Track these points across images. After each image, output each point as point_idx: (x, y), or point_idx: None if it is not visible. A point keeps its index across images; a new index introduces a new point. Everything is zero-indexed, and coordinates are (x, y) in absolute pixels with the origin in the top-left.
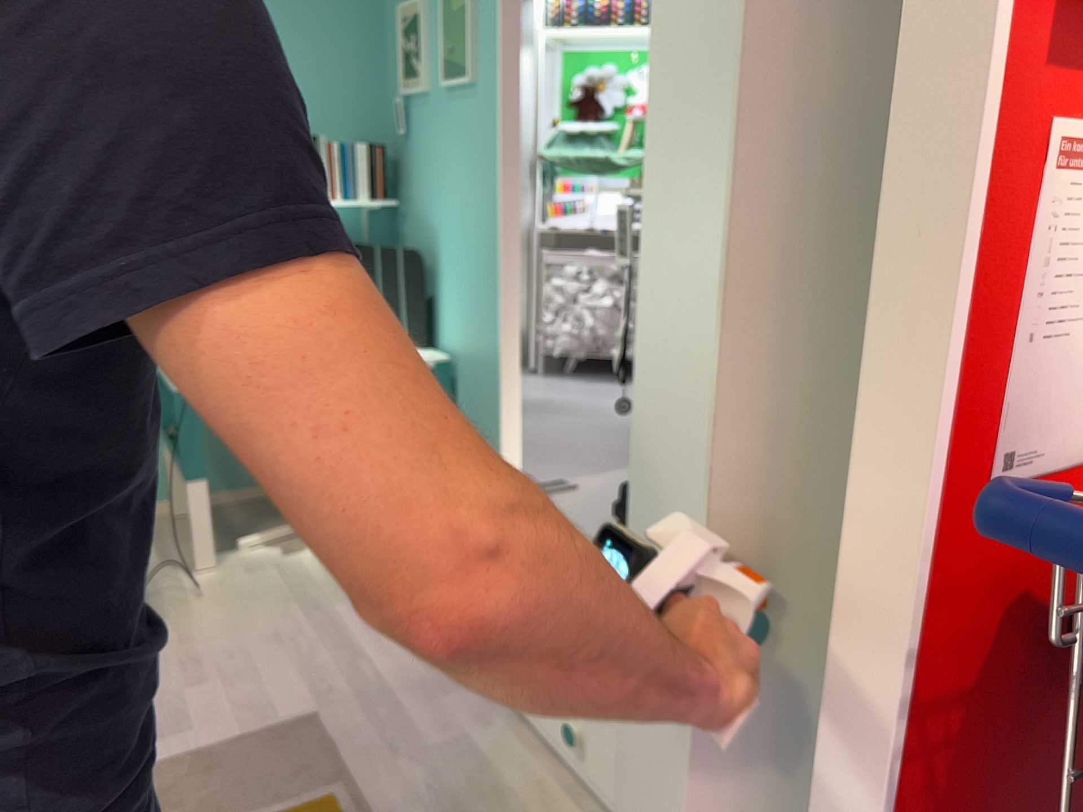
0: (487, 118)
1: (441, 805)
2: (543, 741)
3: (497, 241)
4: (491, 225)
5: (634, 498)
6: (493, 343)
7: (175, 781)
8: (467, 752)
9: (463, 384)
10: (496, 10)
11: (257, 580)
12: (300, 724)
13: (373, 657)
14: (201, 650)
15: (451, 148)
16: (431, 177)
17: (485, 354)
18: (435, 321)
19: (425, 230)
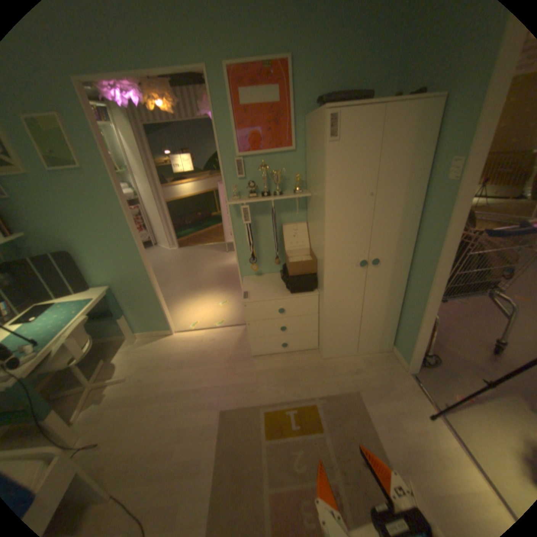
0: (99, 183)
1: (280, 385)
2: (269, 355)
3: (130, 233)
4: (122, 228)
5: (325, 277)
6: (140, 271)
7: (228, 467)
8: (263, 373)
9: (121, 293)
10: (90, 134)
11: (109, 419)
12: (223, 416)
13: (200, 386)
14: (145, 450)
15: (67, 200)
16: (49, 216)
17: (135, 277)
18: (83, 278)
19: (54, 242)
